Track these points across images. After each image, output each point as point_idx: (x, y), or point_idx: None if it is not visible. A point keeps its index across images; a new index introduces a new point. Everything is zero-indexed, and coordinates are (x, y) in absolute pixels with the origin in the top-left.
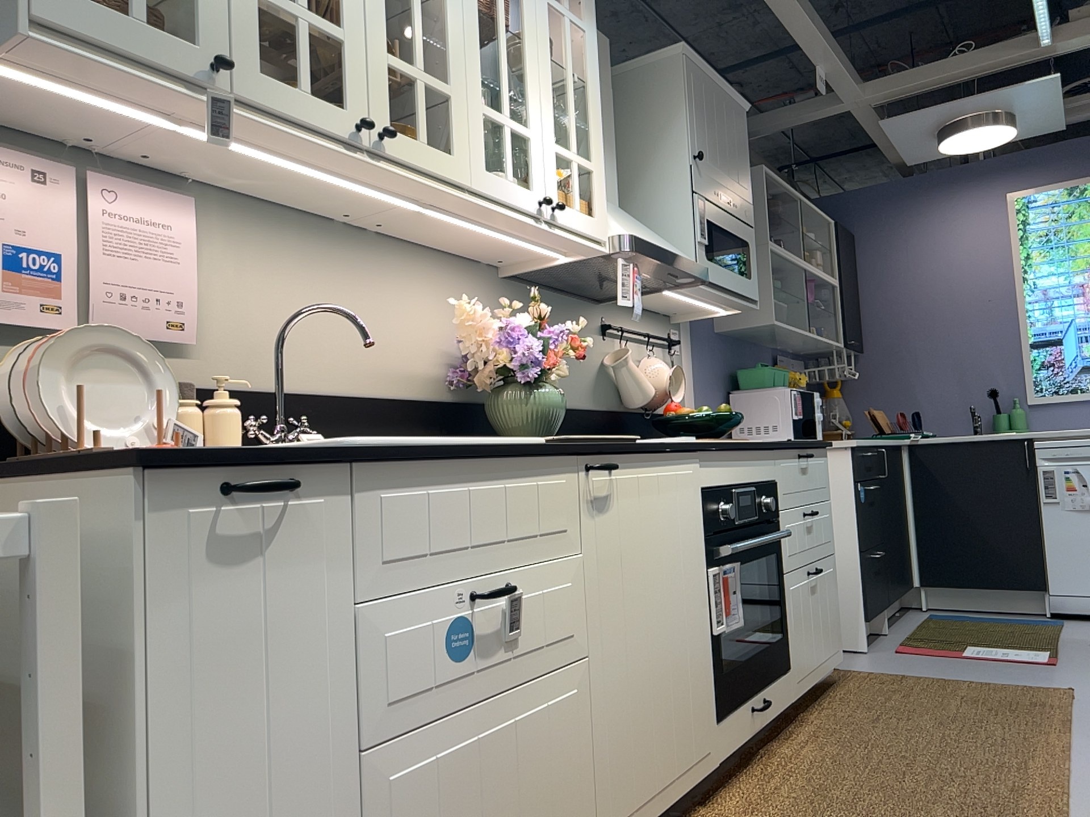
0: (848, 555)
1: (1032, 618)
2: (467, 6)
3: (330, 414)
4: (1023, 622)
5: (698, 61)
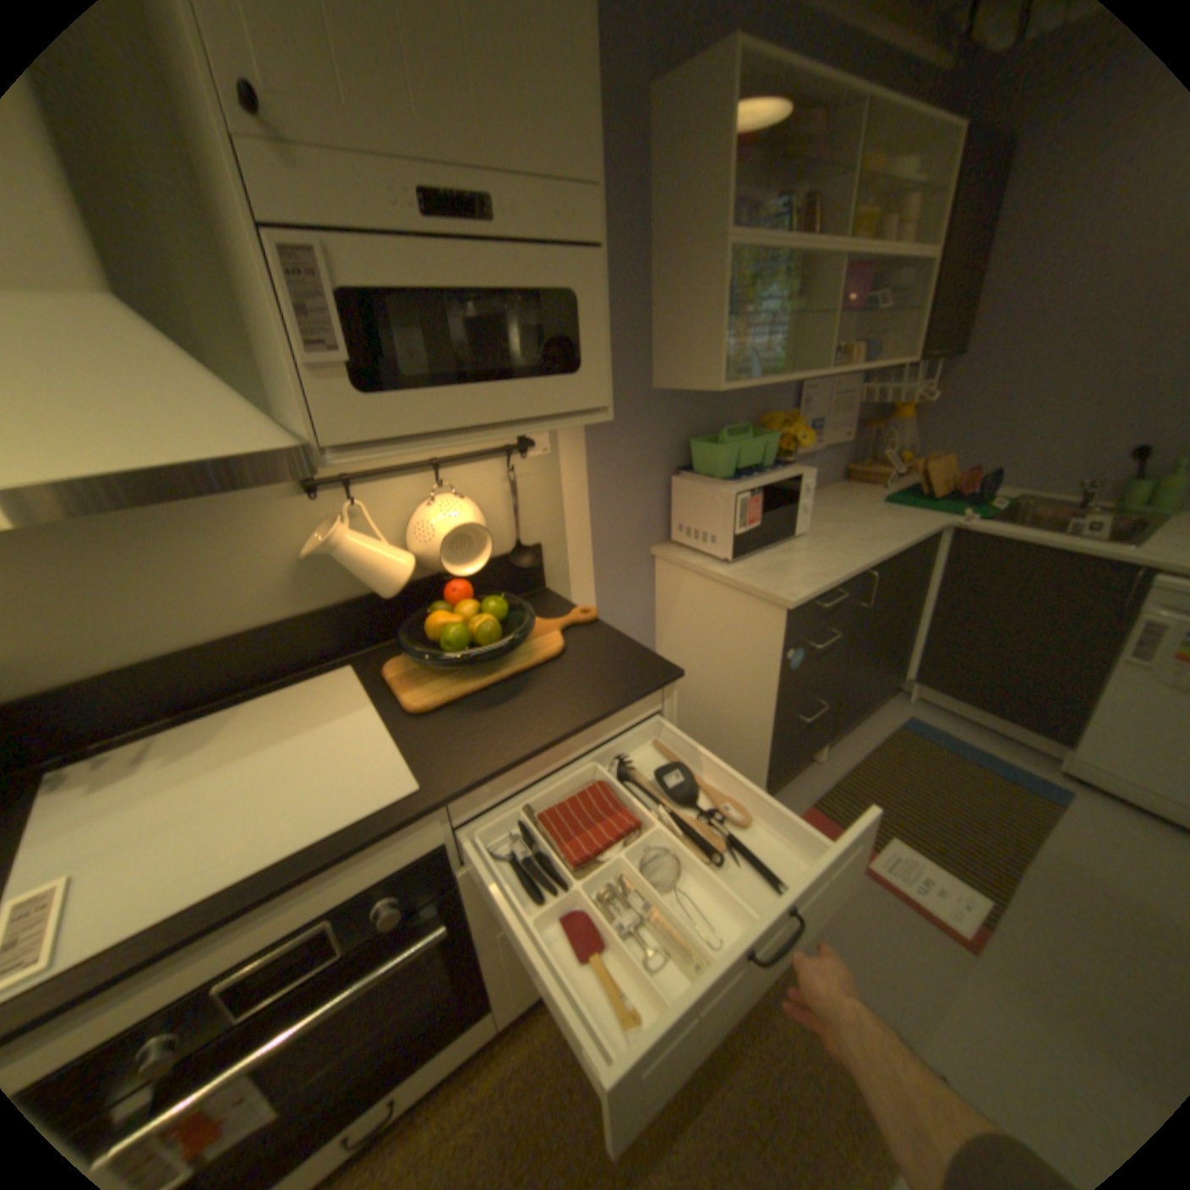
0: (759, 720)
1: (1034, 776)
2: None
3: None
4: (1013, 784)
5: None
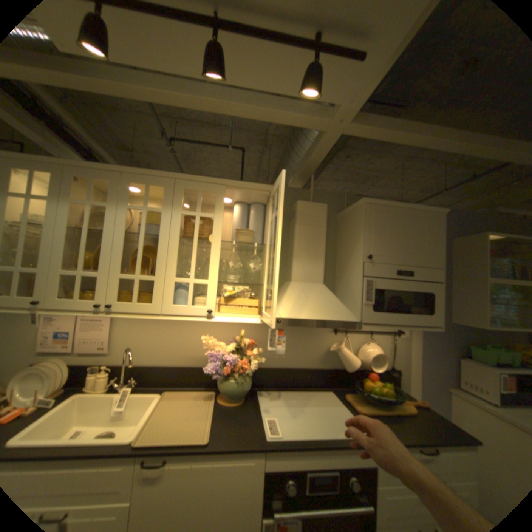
0: None
1: None
2: (172, 240)
3: (157, 373)
4: None
5: (380, 202)
